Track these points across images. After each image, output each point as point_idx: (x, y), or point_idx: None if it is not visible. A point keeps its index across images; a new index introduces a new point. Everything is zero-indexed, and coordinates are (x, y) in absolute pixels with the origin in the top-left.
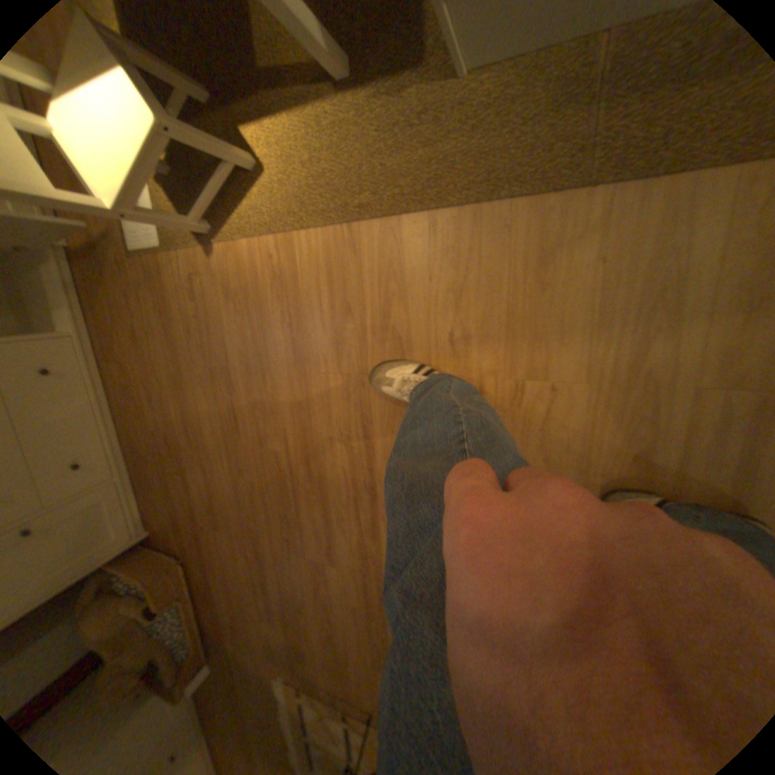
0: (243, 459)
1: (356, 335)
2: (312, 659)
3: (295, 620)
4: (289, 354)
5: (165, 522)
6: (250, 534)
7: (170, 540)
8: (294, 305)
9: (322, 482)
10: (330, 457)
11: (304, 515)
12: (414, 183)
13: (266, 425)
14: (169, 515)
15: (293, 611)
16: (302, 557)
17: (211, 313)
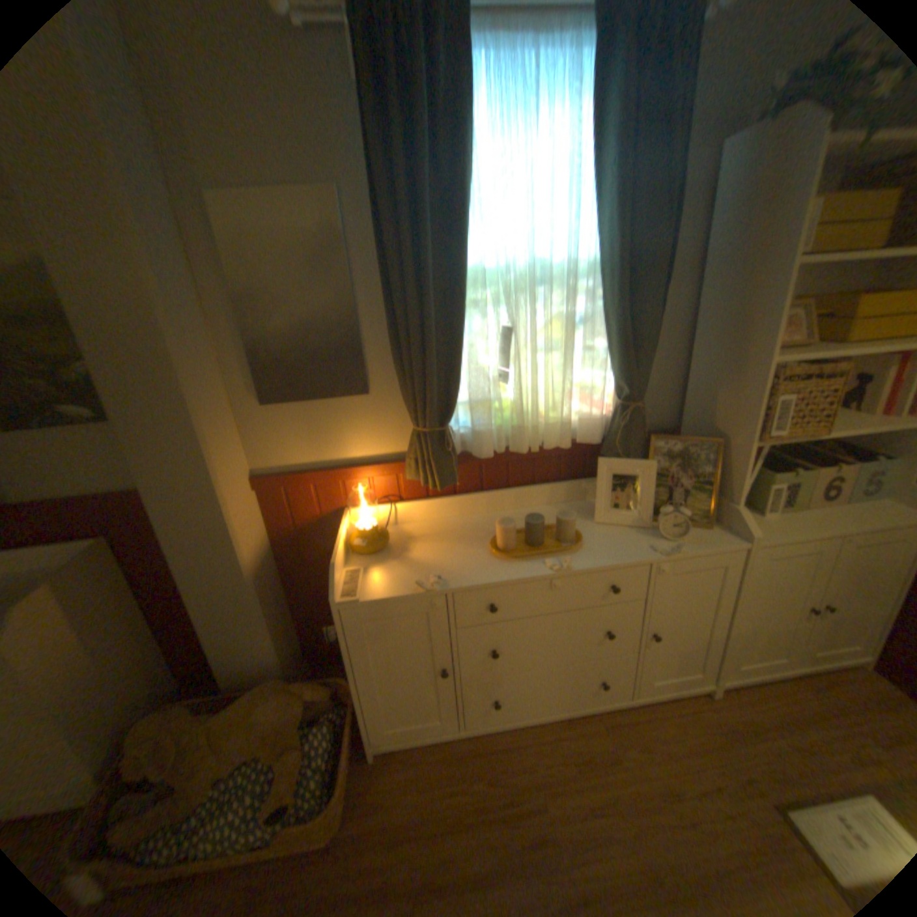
0: None
1: None
2: None
3: None
4: None
5: (401, 823)
6: None
7: (370, 831)
8: None
9: None
10: None
11: None
12: None
13: None
14: (418, 838)
15: None
16: None
17: None
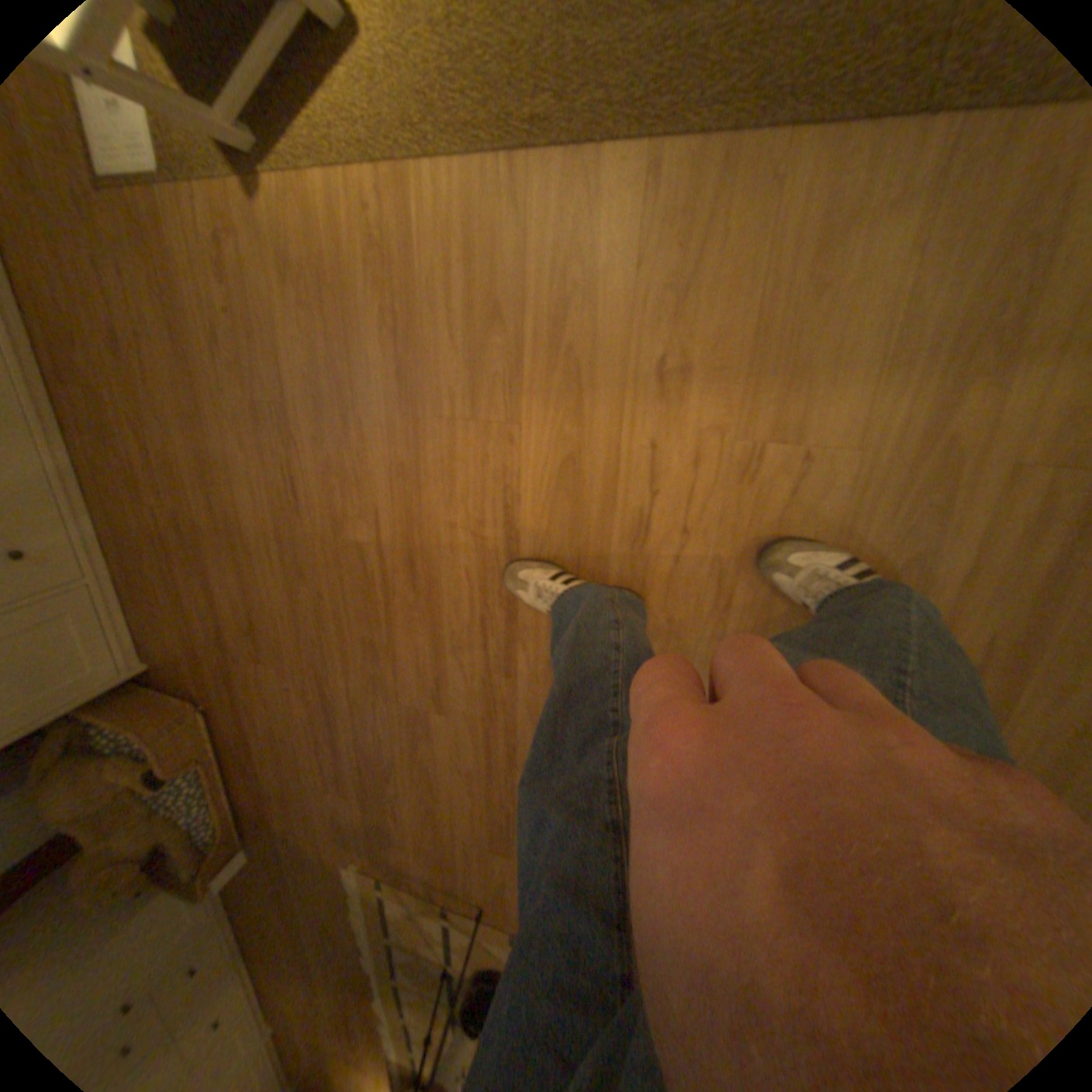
0: (303, 553)
1: (505, 356)
2: (400, 840)
3: (378, 788)
4: (388, 383)
5: (172, 648)
6: (312, 668)
7: (181, 675)
8: (402, 297)
9: (431, 591)
10: (447, 553)
11: (400, 640)
12: (631, 83)
13: (345, 499)
14: (179, 637)
15: (375, 776)
16: (392, 701)
17: (253, 303)
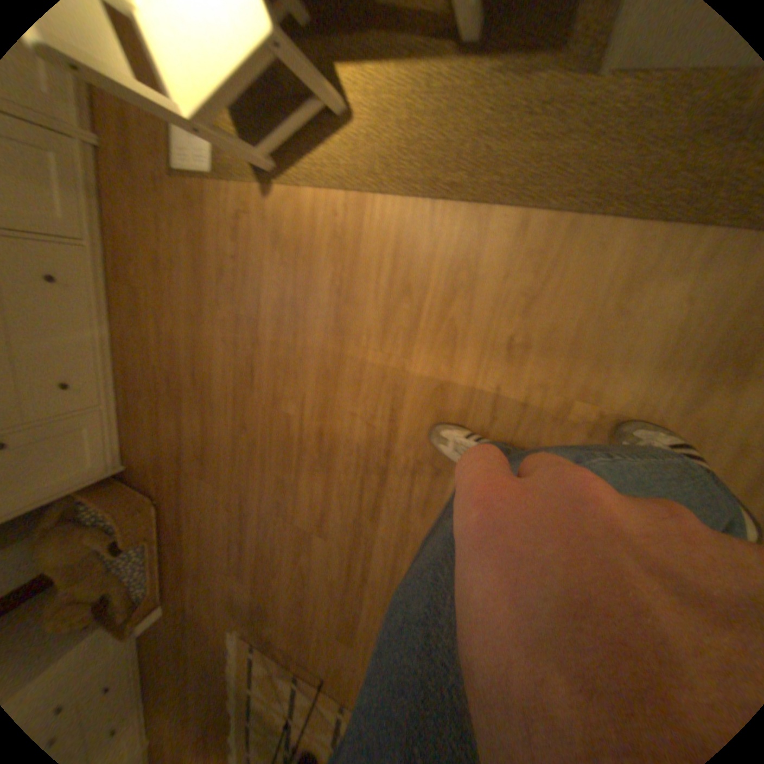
0: (249, 414)
1: (409, 317)
2: (274, 620)
3: (266, 581)
4: (329, 320)
5: (145, 460)
6: (238, 490)
7: (147, 478)
8: (348, 270)
9: (330, 454)
10: (346, 432)
11: (303, 482)
12: (516, 175)
13: (284, 385)
14: (152, 454)
15: (266, 572)
16: (289, 522)
17: (251, 257)
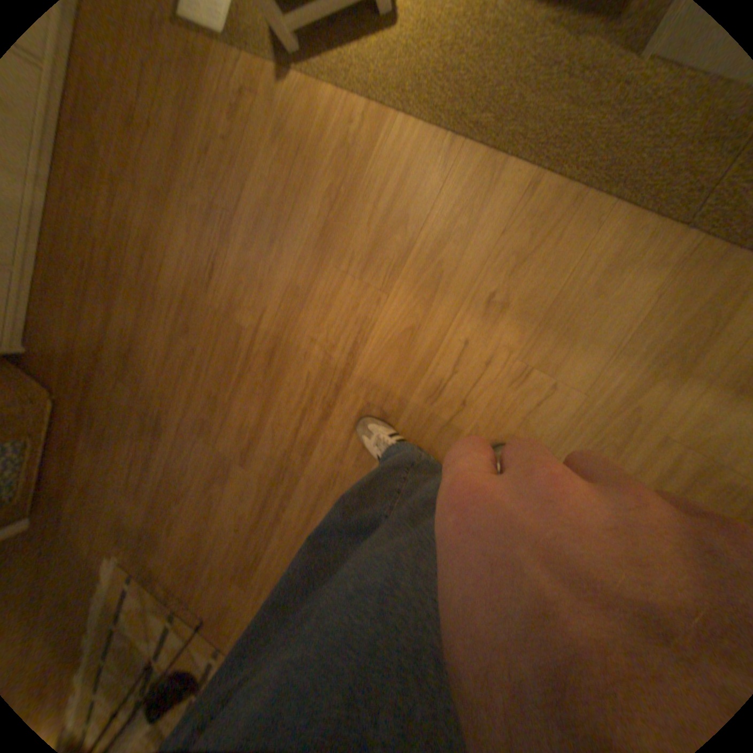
0: (197, 320)
1: (398, 252)
2: (165, 553)
3: (167, 508)
4: (314, 235)
5: (56, 349)
6: (162, 402)
7: (53, 370)
8: (349, 188)
9: (277, 381)
10: (301, 360)
11: (239, 406)
12: (540, 135)
13: (246, 296)
14: (67, 343)
15: (170, 498)
16: (211, 447)
17: (246, 146)
